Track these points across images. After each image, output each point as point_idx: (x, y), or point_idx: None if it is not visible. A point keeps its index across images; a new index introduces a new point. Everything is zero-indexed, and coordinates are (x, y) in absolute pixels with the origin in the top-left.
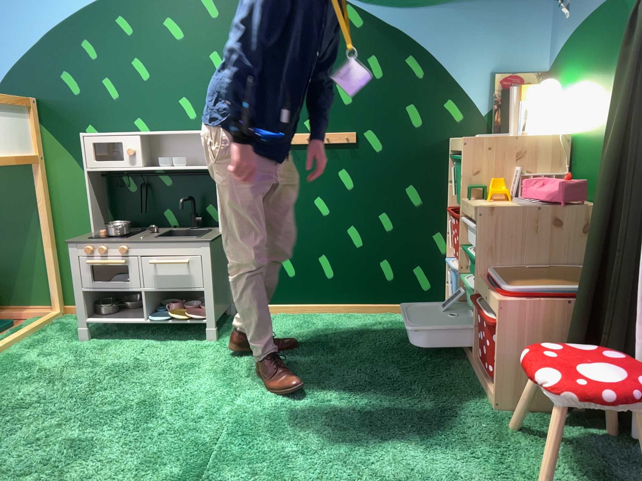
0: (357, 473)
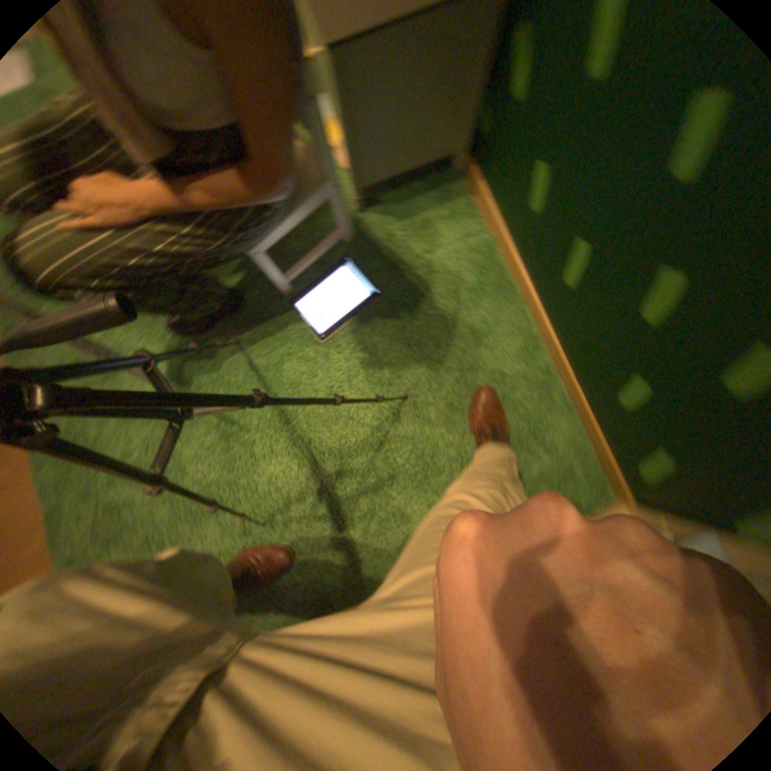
0: (154, 505)
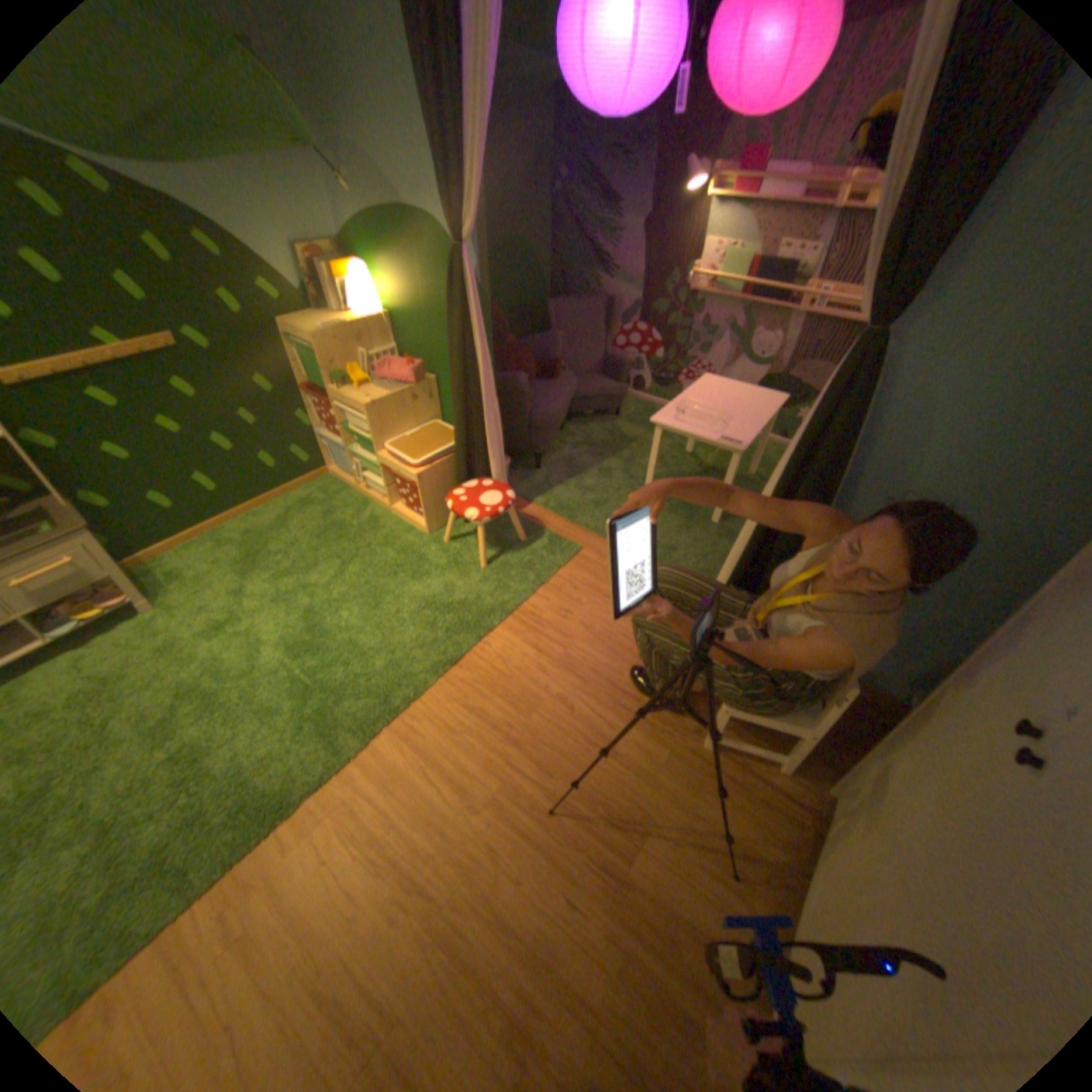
0: (395, 620)
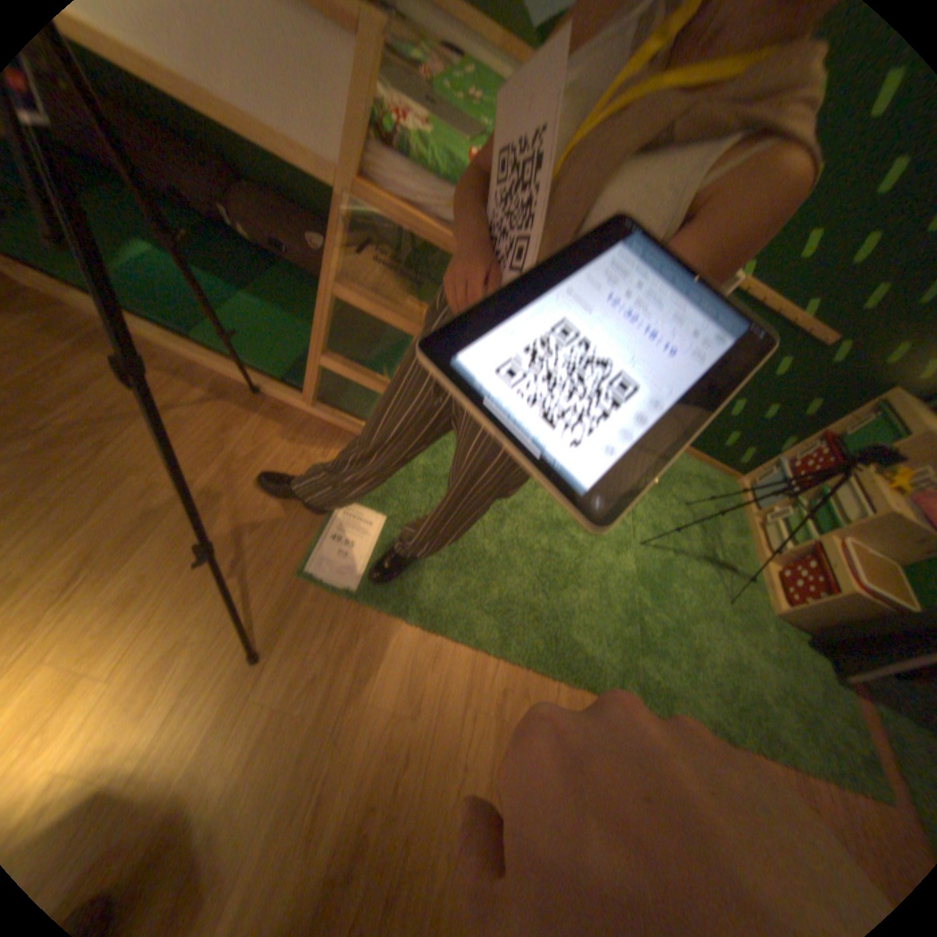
0: (710, 647)
